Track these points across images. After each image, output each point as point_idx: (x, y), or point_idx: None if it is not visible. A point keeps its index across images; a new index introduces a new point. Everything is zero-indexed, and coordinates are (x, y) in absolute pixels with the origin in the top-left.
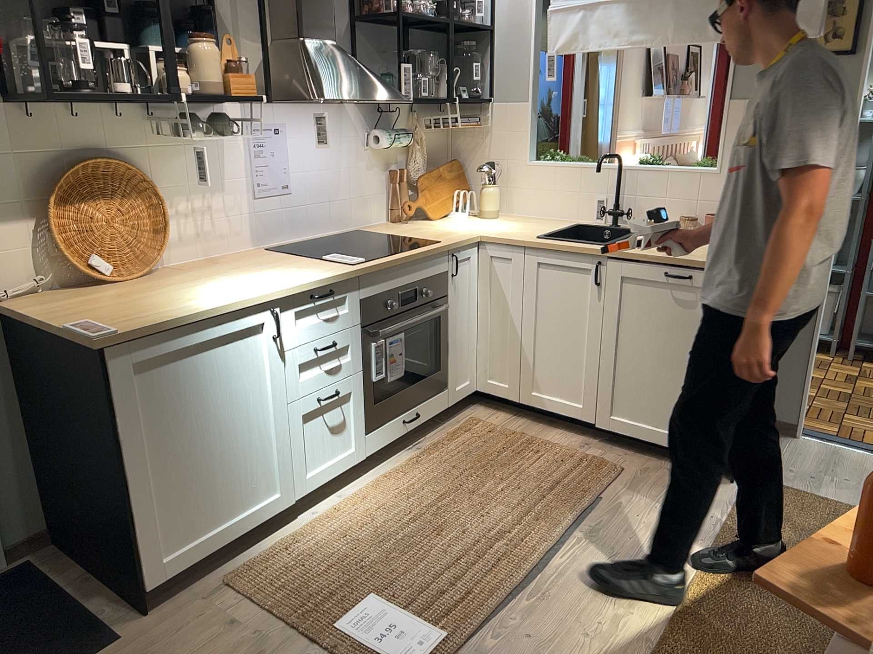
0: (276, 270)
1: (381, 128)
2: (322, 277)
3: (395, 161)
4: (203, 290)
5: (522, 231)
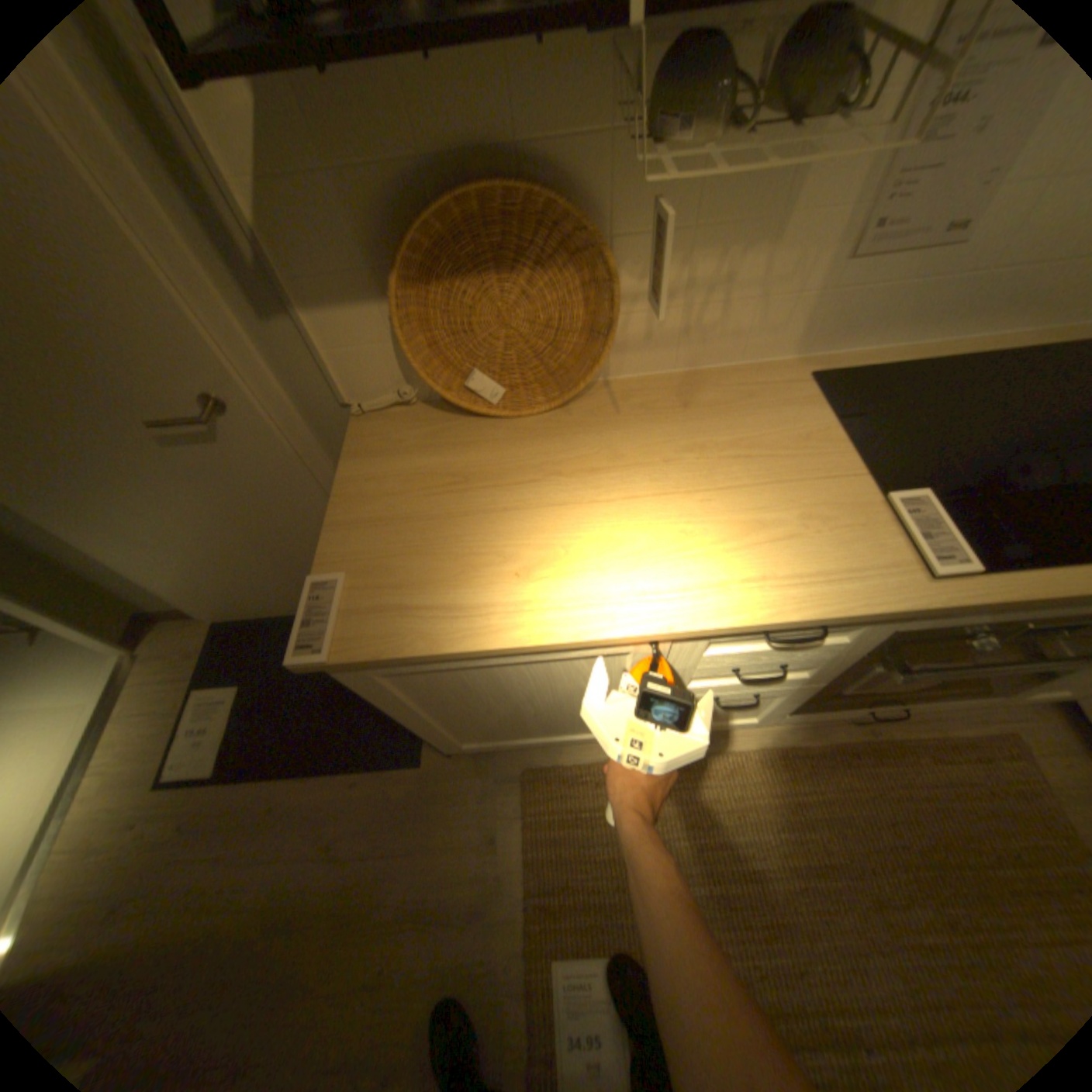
0: (759, 498)
1: None
2: (817, 611)
3: None
4: (577, 528)
5: None
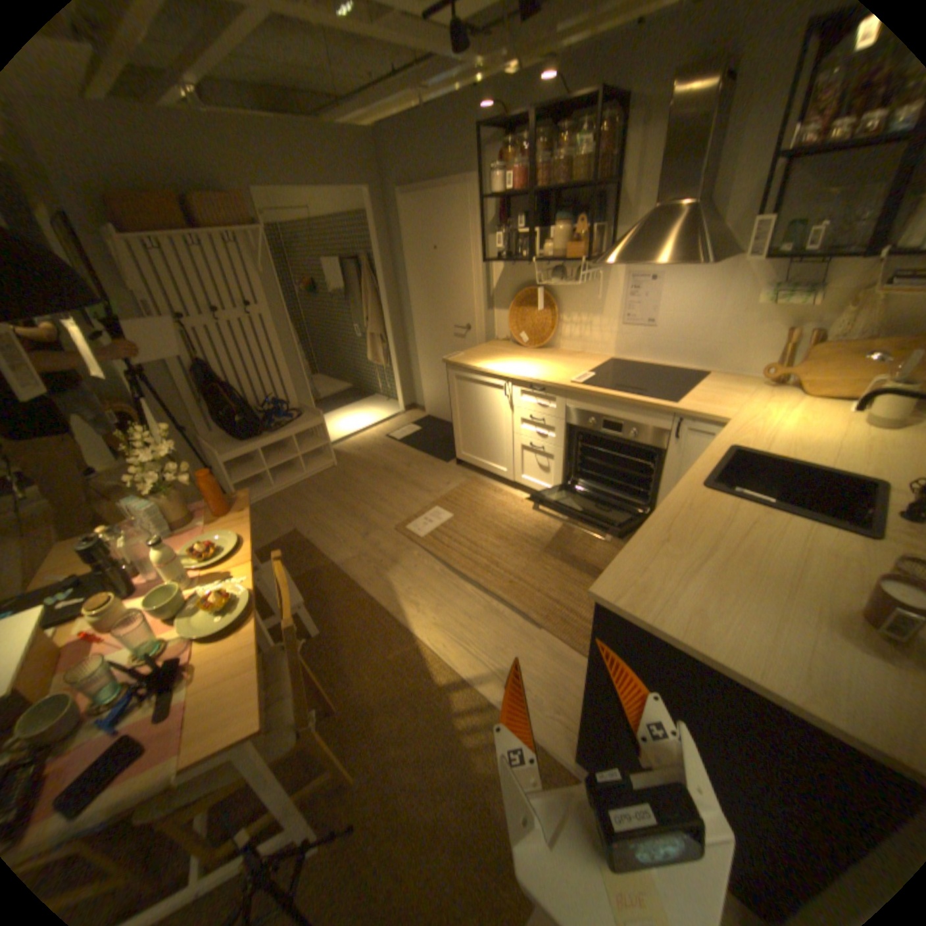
0: (555, 368)
1: (801, 279)
2: (537, 379)
3: (816, 319)
4: (511, 361)
5: (783, 441)
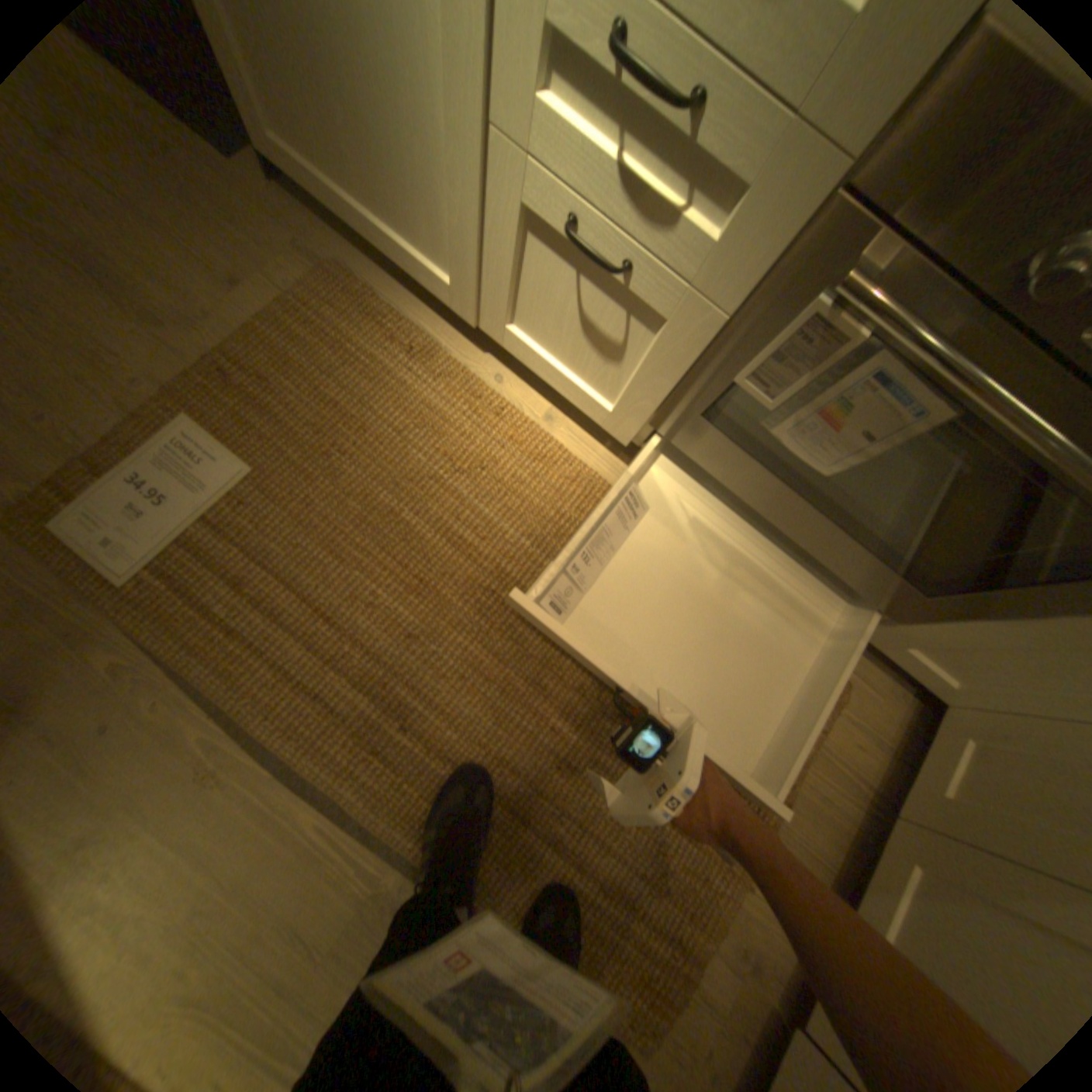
0: None
1: None
2: None
3: None
4: None
5: None
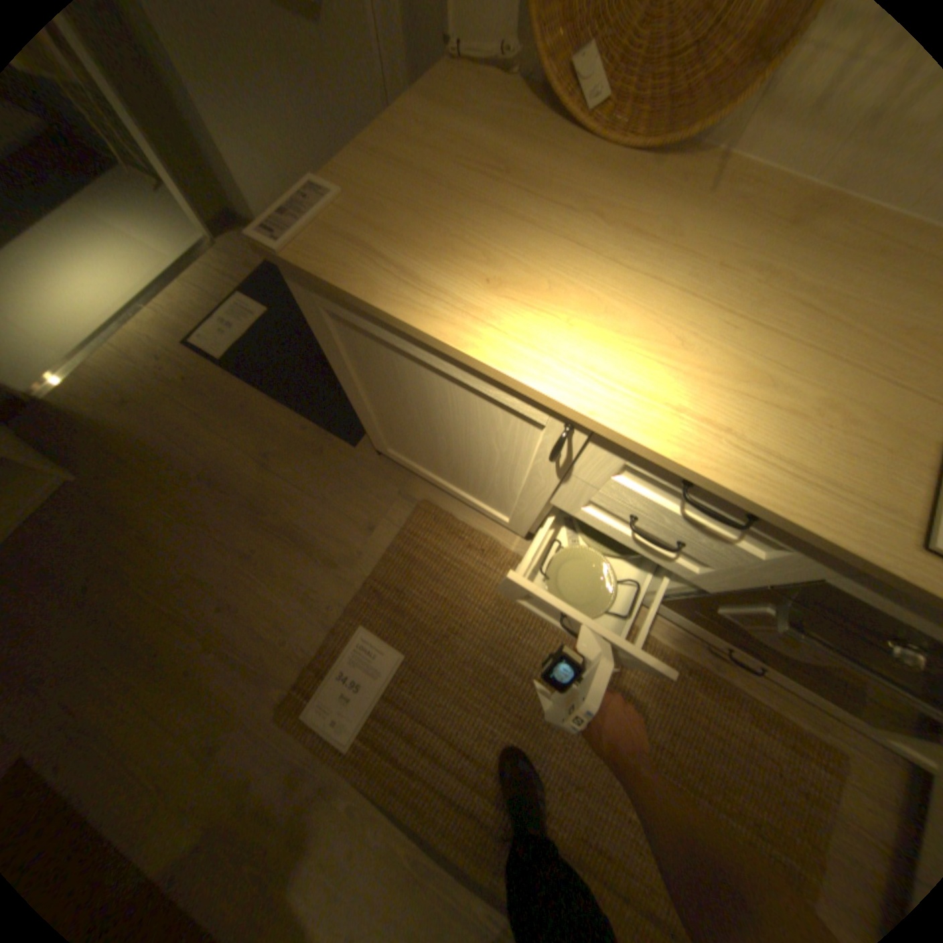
0: (797, 355)
1: None
2: (761, 492)
3: None
4: (579, 272)
5: None
